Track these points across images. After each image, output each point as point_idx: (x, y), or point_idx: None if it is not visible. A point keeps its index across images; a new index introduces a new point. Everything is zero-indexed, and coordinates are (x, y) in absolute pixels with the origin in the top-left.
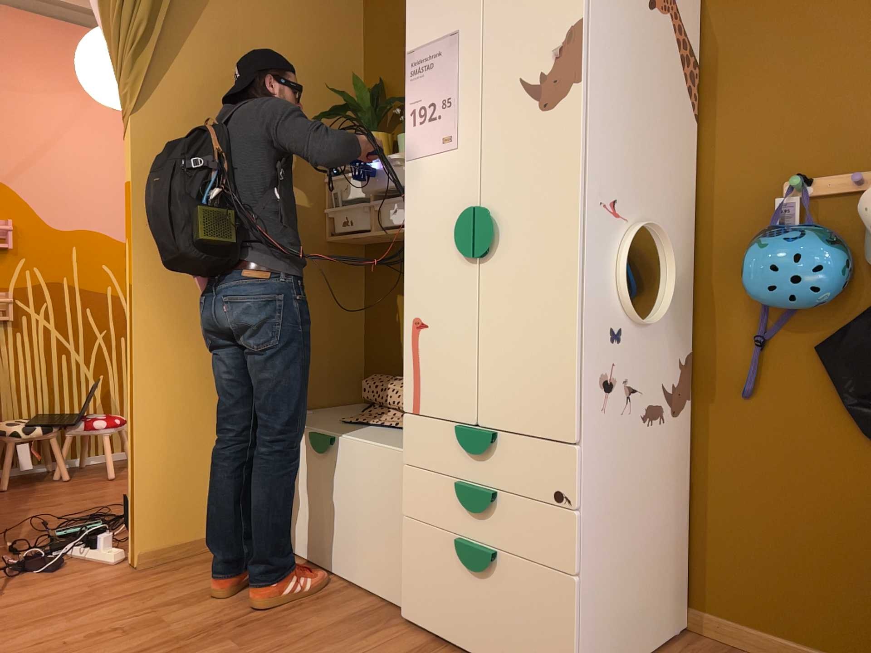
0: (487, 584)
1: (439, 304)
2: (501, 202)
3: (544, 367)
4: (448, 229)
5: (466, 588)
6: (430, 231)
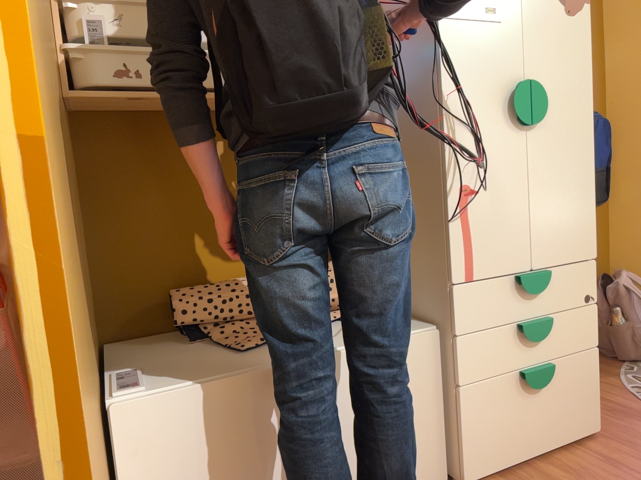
0: (544, 392)
1: (491, 169)
2: (542, 81)
3: (577, 210)
4: (497, 98)
5: (527, 409)
6: (477, 99)
